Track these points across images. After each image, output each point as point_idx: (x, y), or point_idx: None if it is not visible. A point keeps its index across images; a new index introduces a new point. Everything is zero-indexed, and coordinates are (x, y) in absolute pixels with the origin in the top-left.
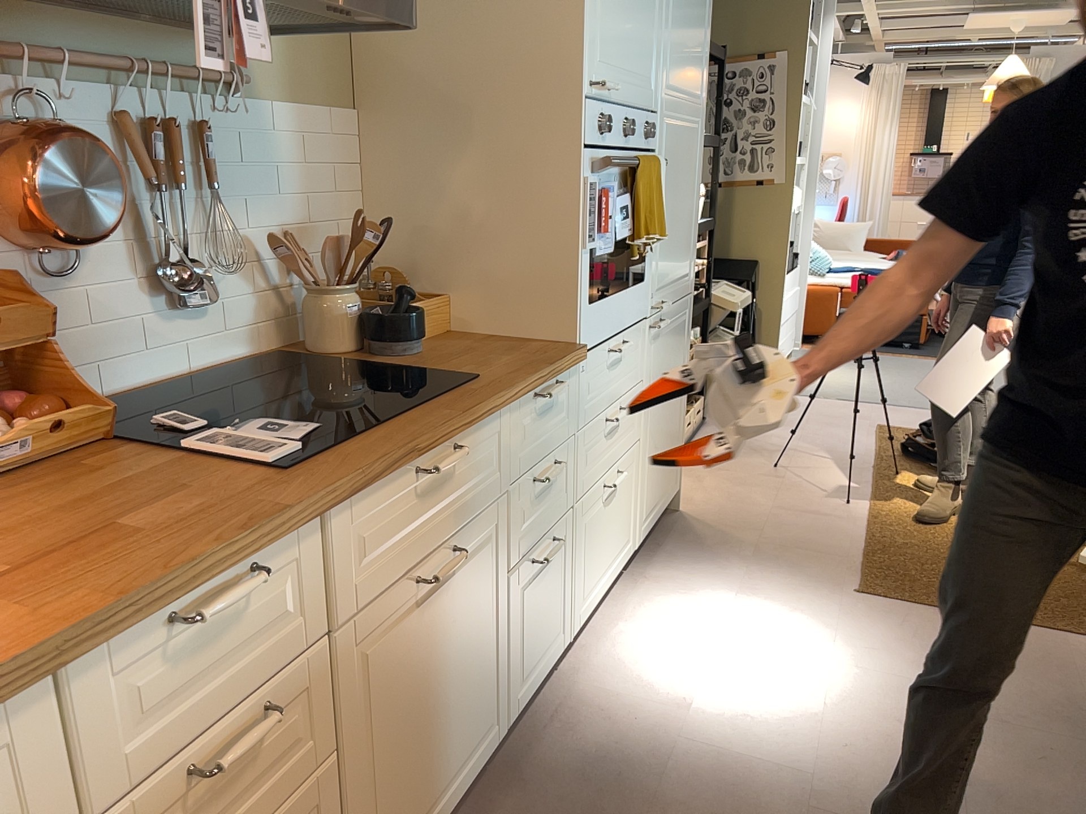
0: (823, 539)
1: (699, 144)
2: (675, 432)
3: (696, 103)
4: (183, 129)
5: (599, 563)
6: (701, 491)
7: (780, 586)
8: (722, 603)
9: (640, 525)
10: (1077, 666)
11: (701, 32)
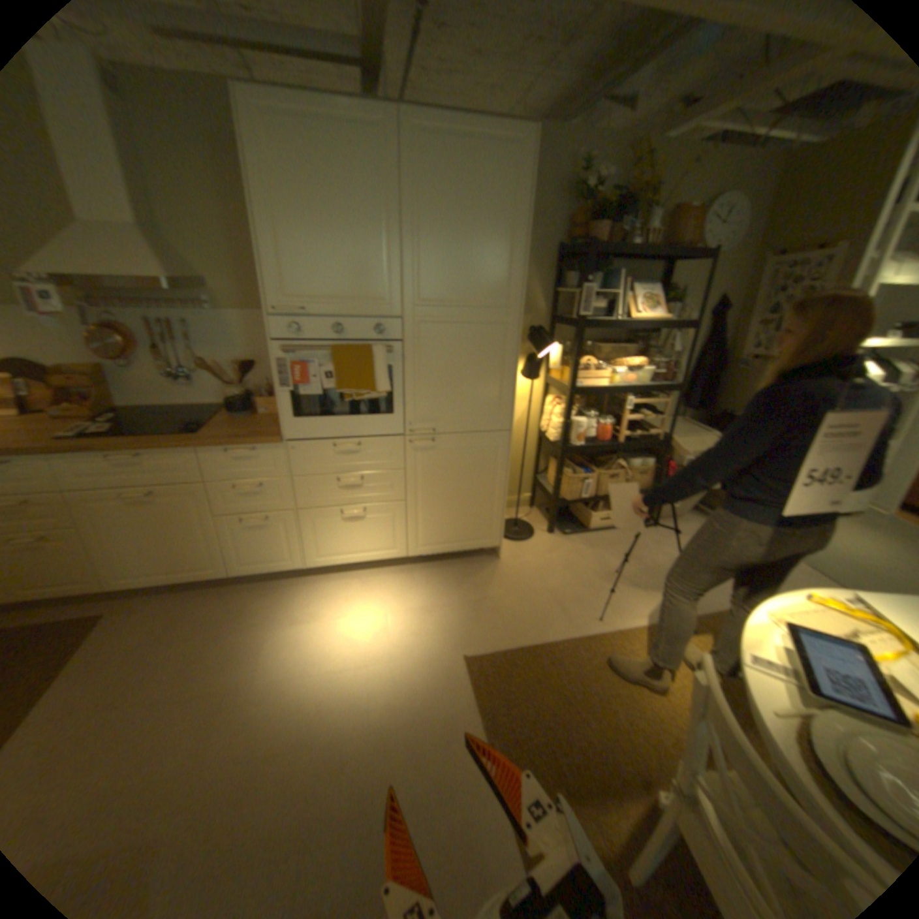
0: (524, 625)
1: (505, 333)
2: (479, 511)
3: (492, 305)
4: (164, 322)
5: (340, 547)
6: (534, 557)
7: (440, 623)
8: (401, 607)
9: (411, 546)
10: (454, 818)
11: (493, 256)
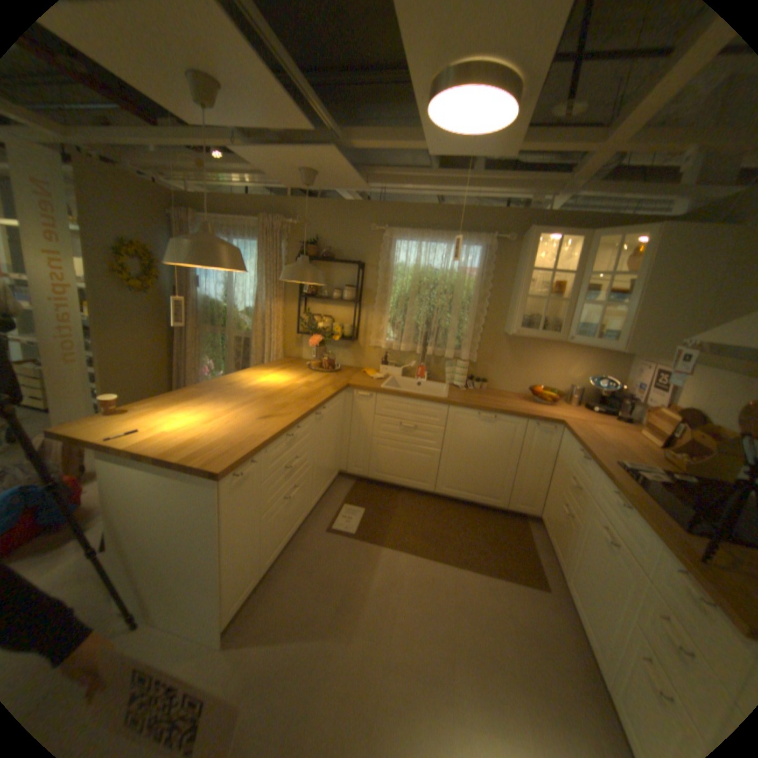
0: None
1: None
2: None
3: None
4: None
5: None
6: None
7: None
8: None
9: None
10: None
11: None
